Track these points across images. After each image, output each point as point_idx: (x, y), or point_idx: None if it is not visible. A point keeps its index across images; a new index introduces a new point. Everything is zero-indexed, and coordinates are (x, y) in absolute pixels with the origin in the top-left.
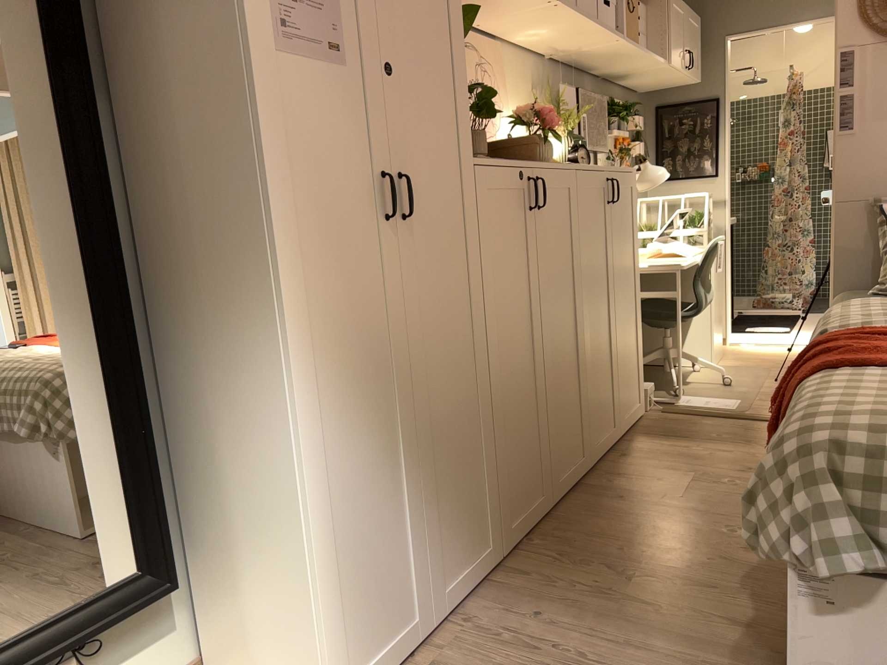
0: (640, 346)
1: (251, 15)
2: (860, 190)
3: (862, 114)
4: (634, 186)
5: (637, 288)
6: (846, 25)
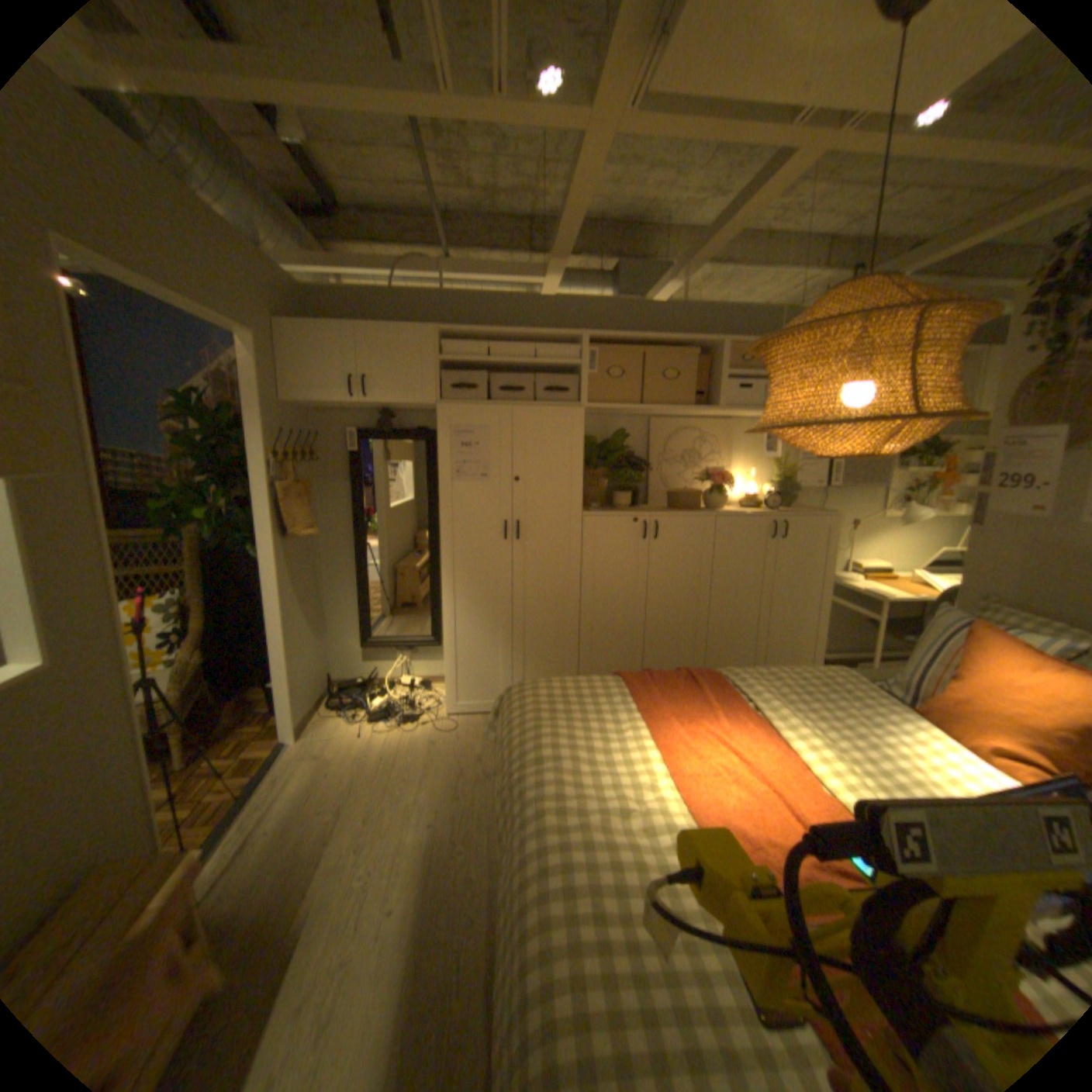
0: (823, 650)
1: (439, 474)
2: (986, 584)
3: (1000, 513)
4: (839, 526)
5: (827, 605)
6: (1001, 426)
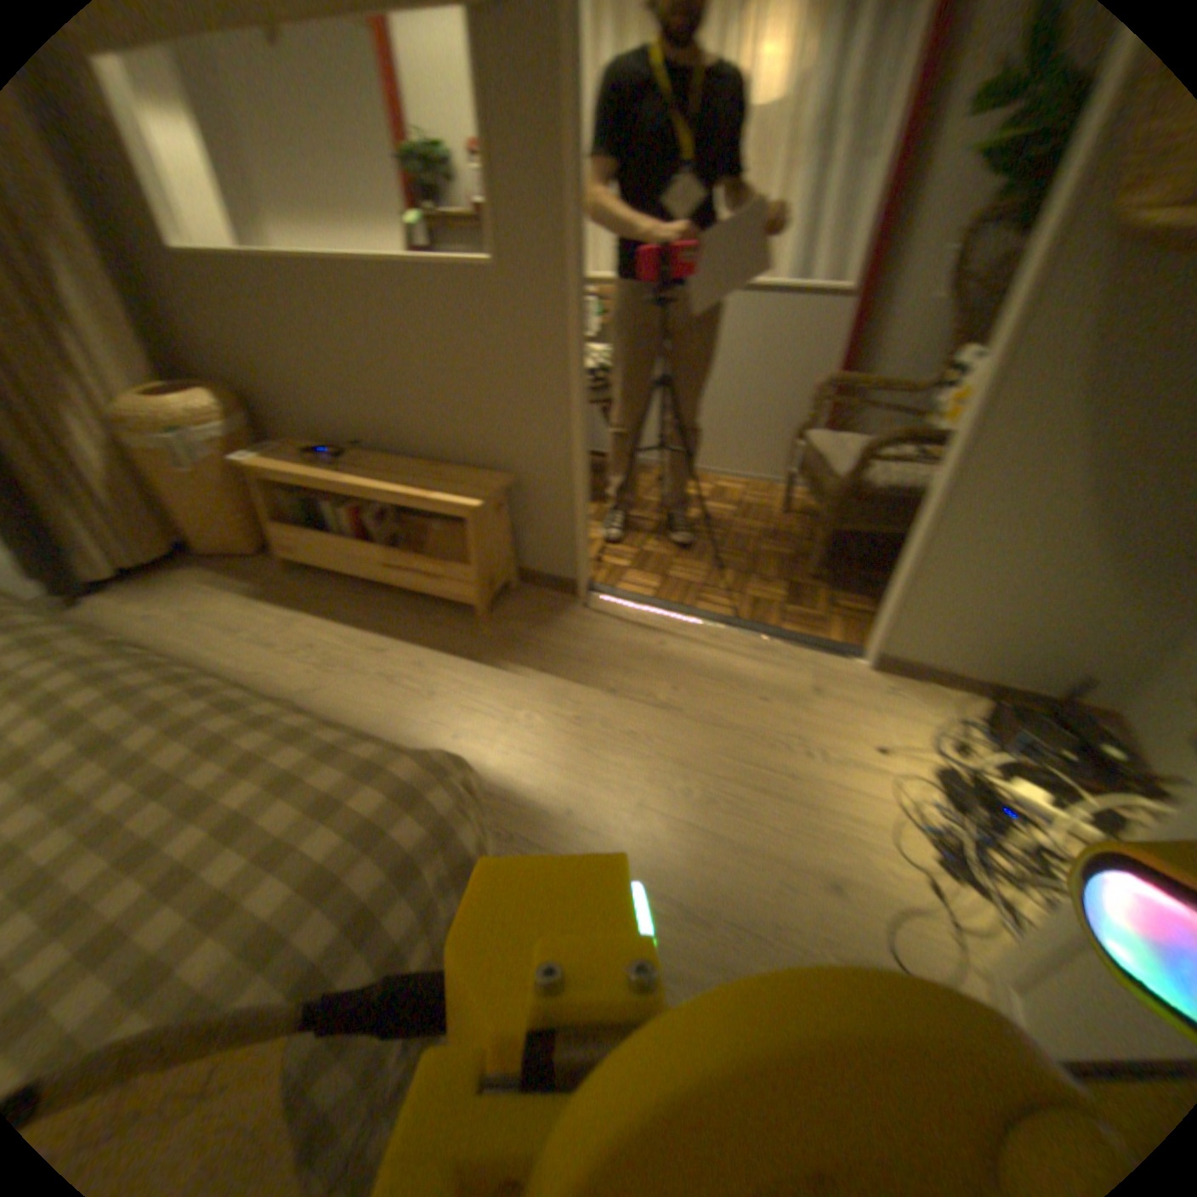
0: None
1: None
2: None
3: None
4: None
5: None
6: None
